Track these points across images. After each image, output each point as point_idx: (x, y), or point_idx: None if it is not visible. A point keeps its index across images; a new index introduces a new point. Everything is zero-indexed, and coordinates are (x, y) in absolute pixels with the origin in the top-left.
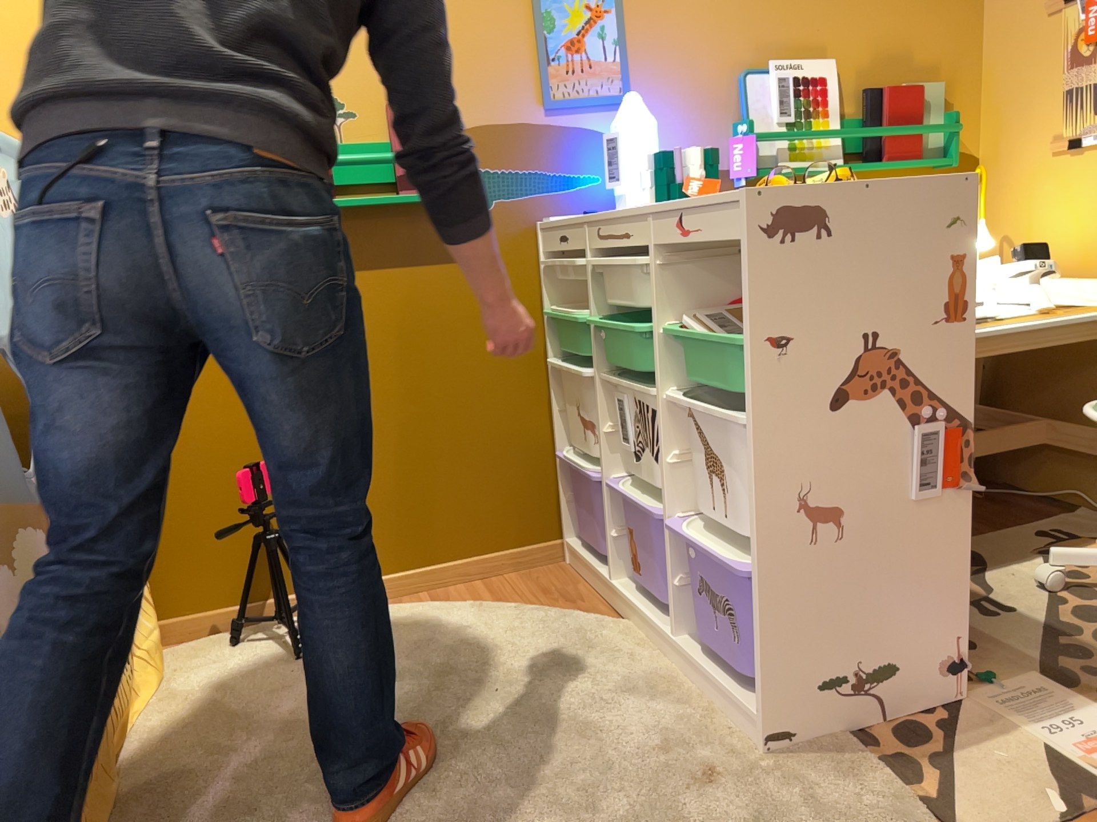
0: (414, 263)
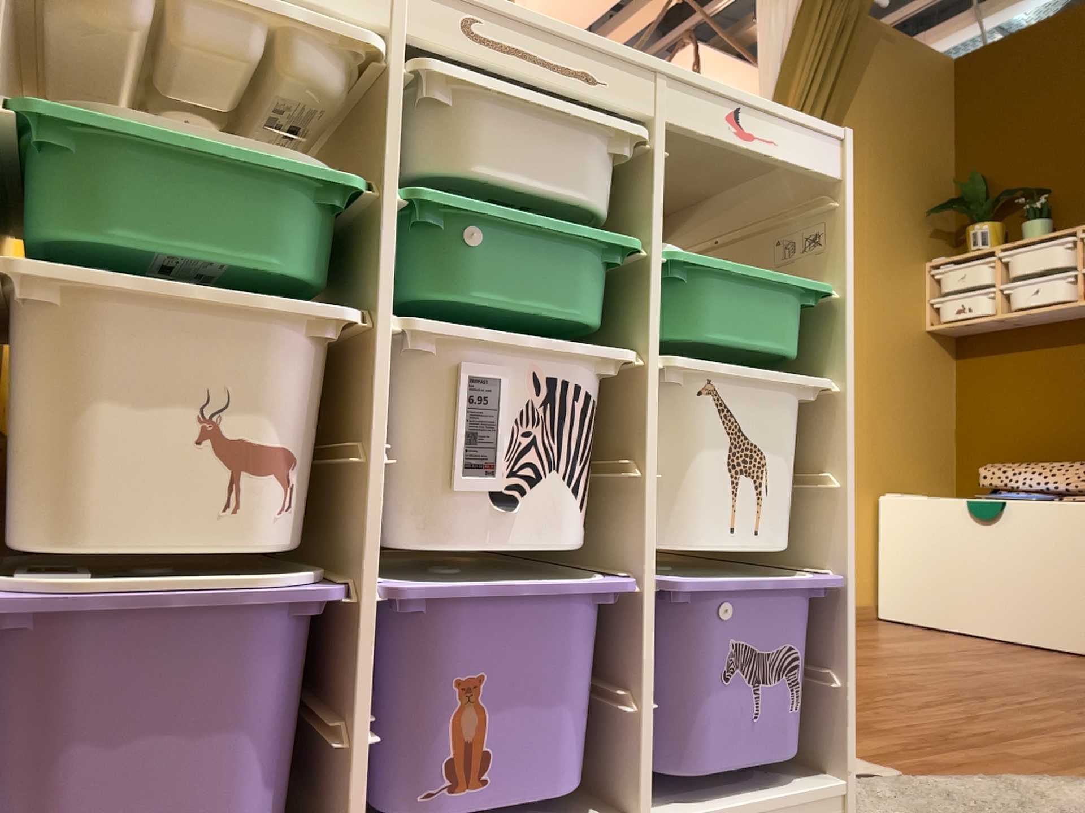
0: None
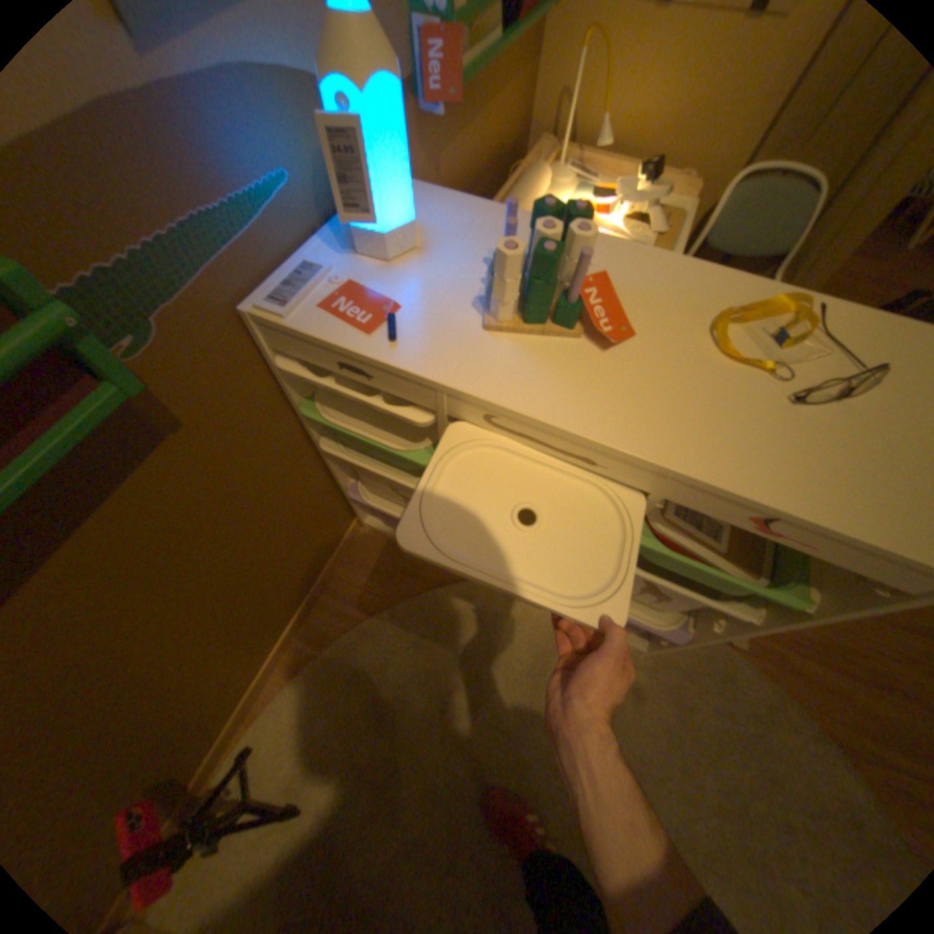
0: (90, 511)
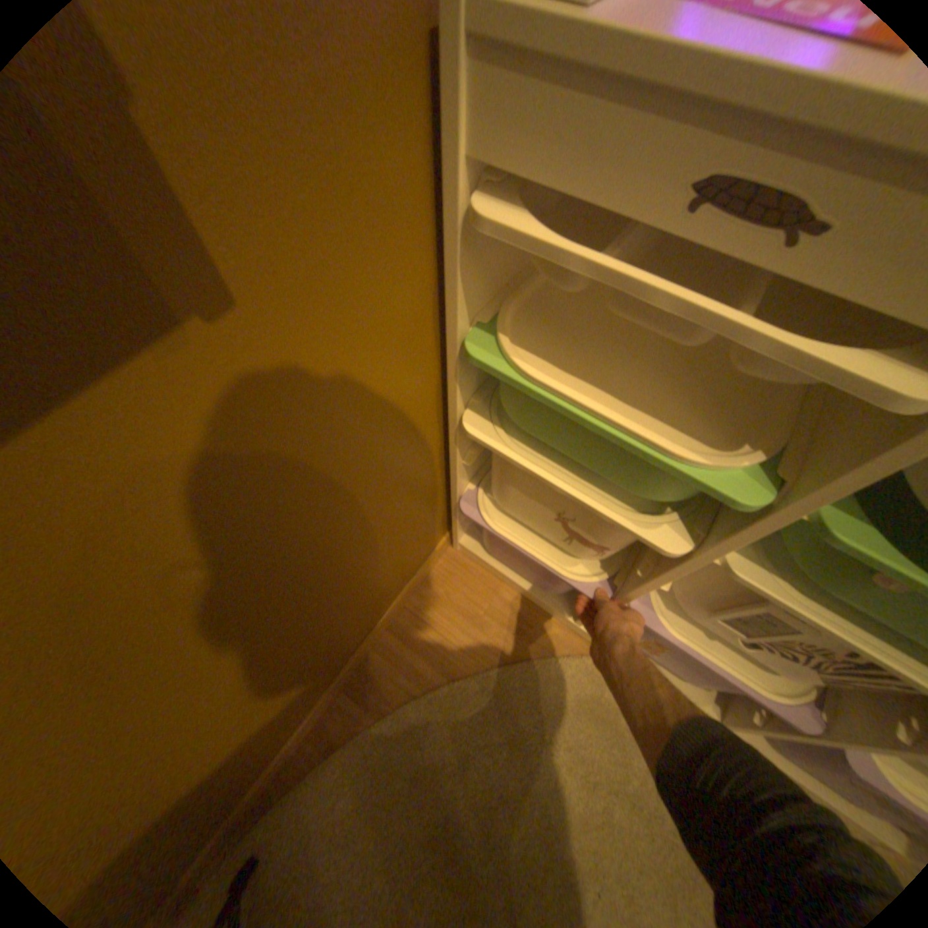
0: None
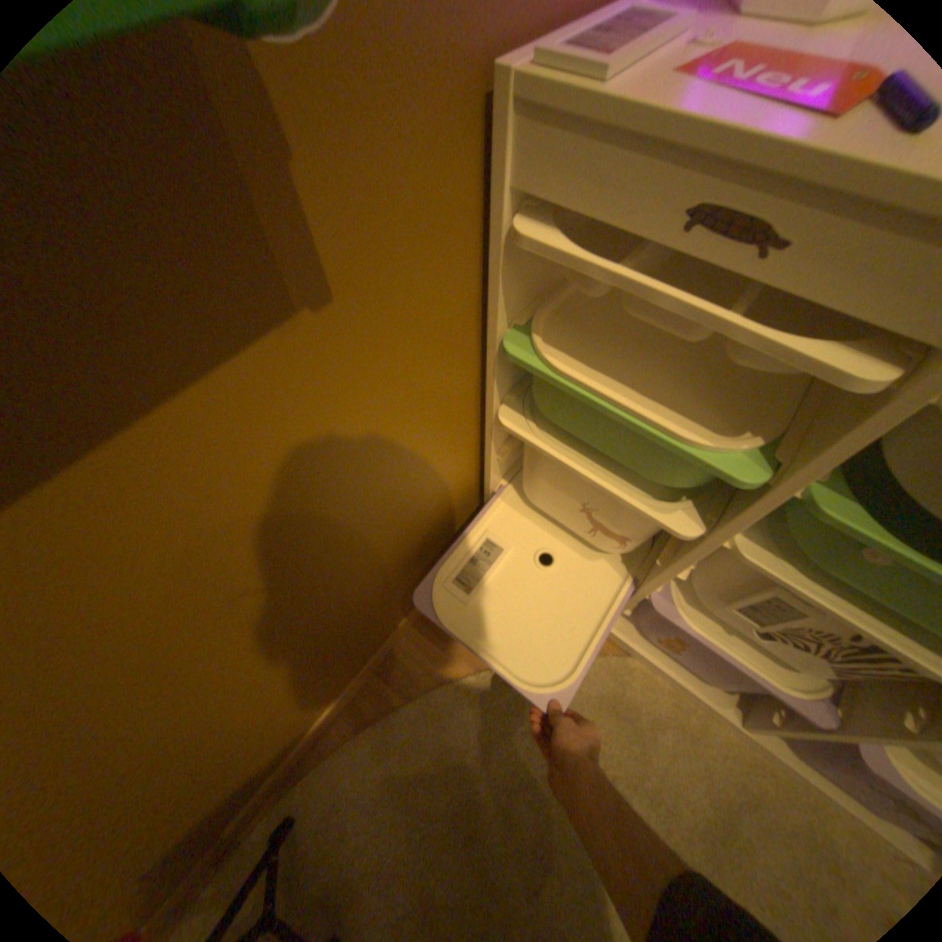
0: (112, 430)
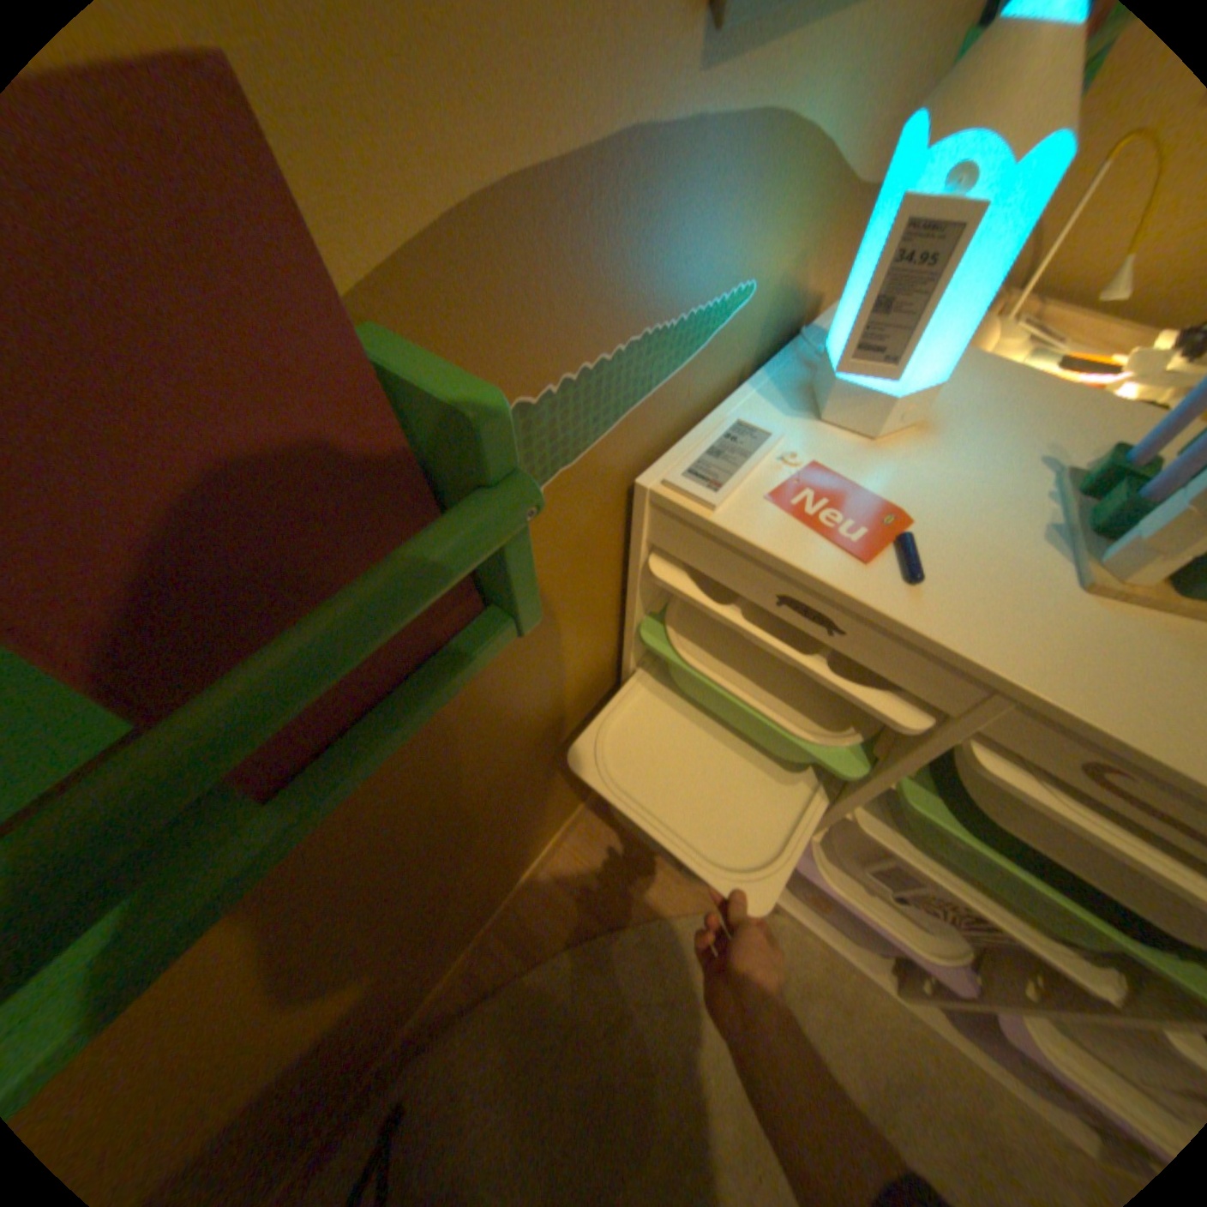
0: None
